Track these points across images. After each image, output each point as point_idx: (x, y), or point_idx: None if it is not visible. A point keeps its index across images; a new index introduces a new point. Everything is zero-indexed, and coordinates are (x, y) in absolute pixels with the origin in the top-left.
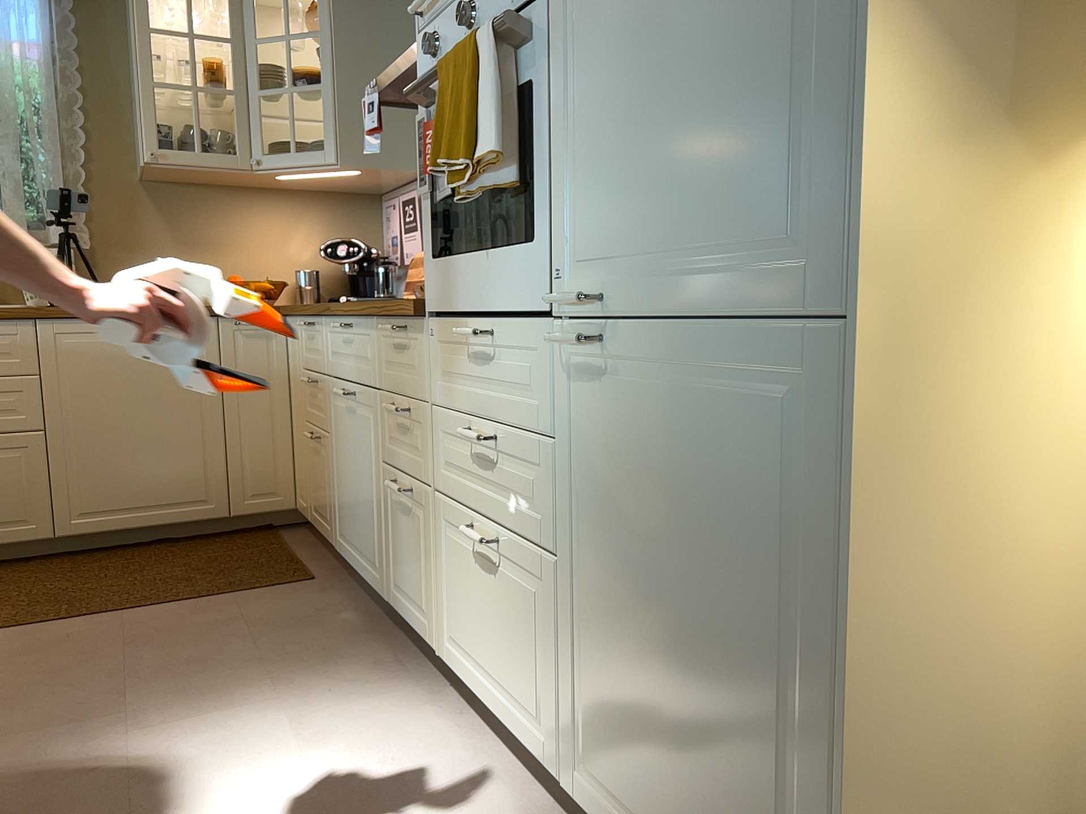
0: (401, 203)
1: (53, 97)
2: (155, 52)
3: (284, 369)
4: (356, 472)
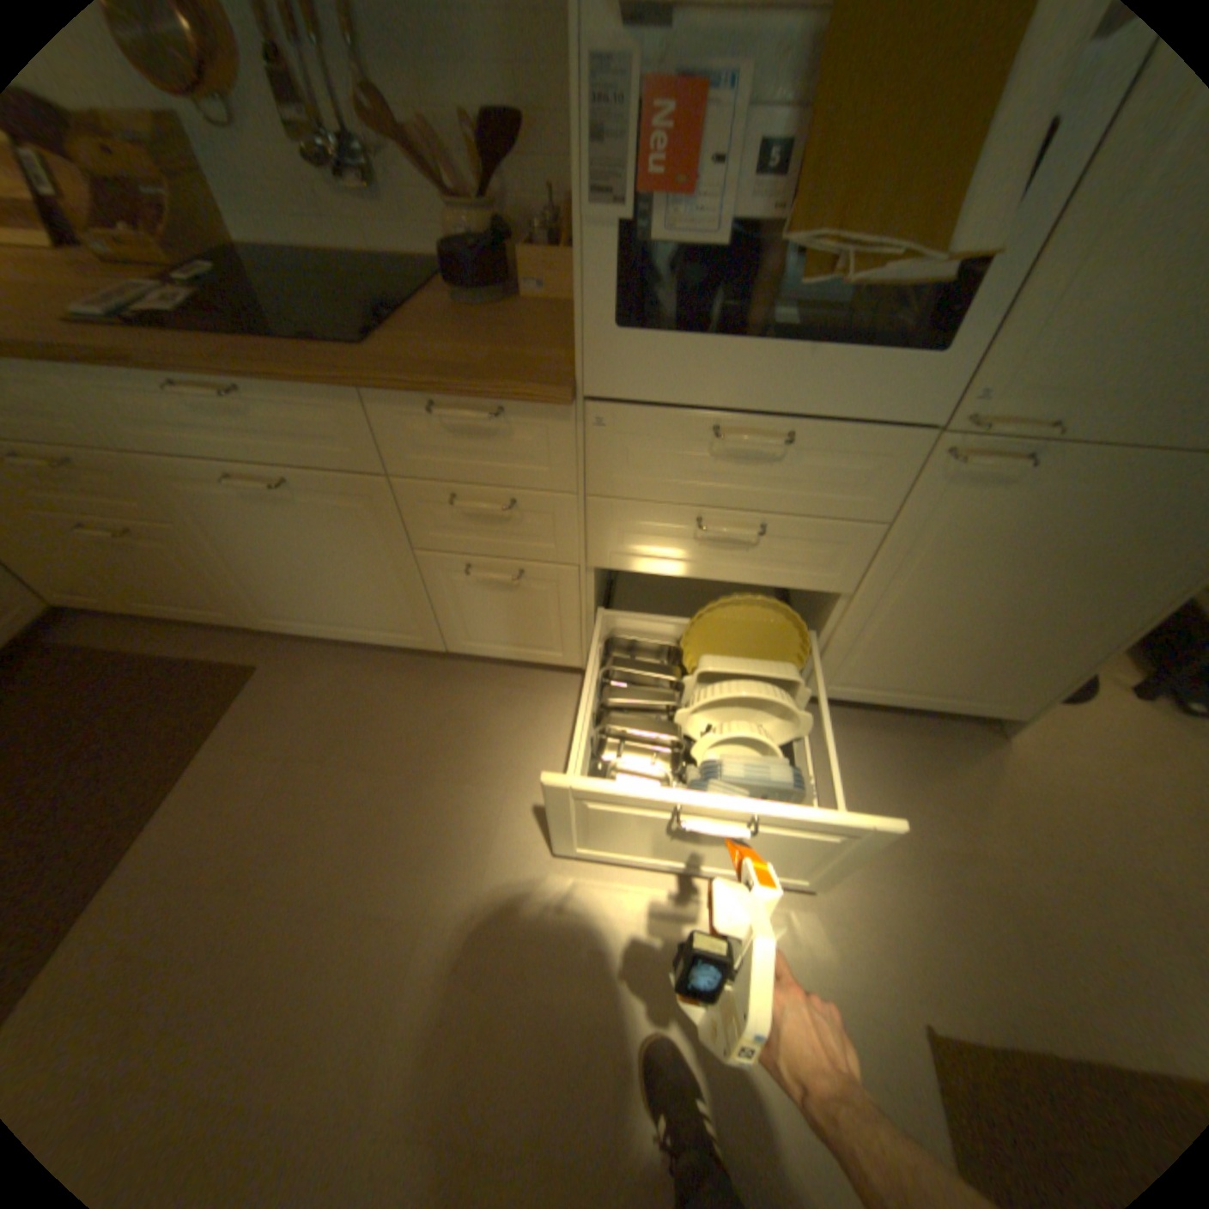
0: None
1: None
2: None
3: None
4: (315, 561)
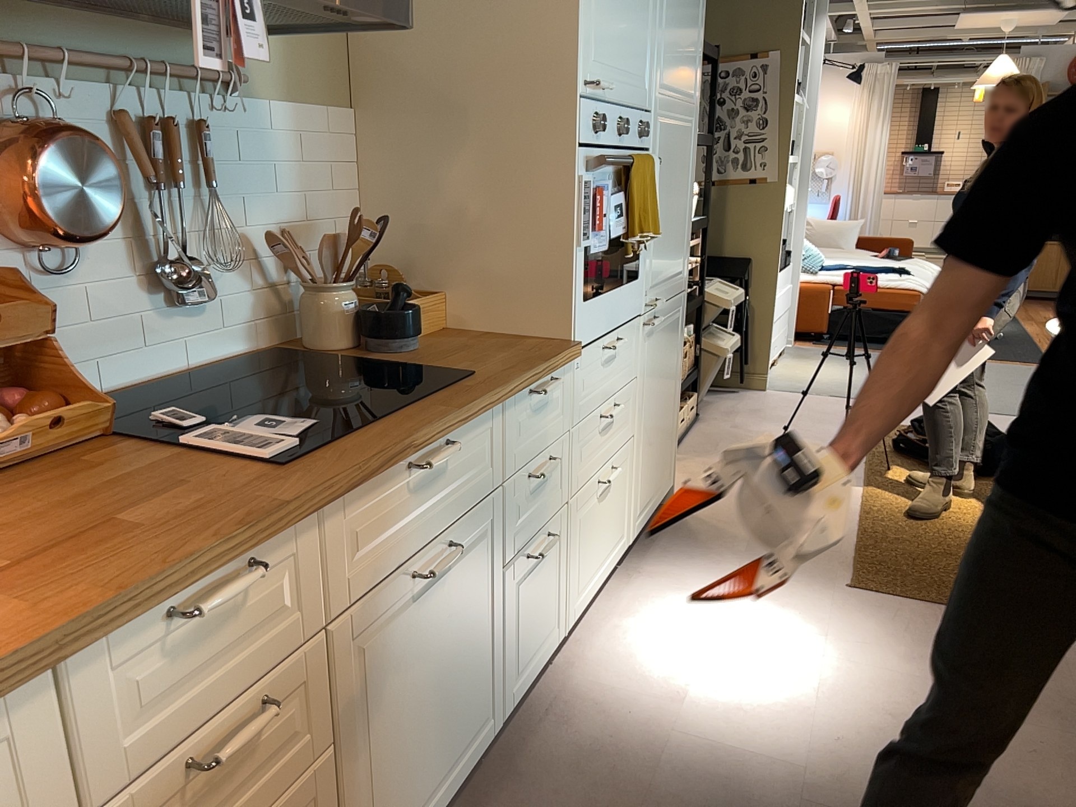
0: None
1: None
2: None
3: None
4: (441, 666)
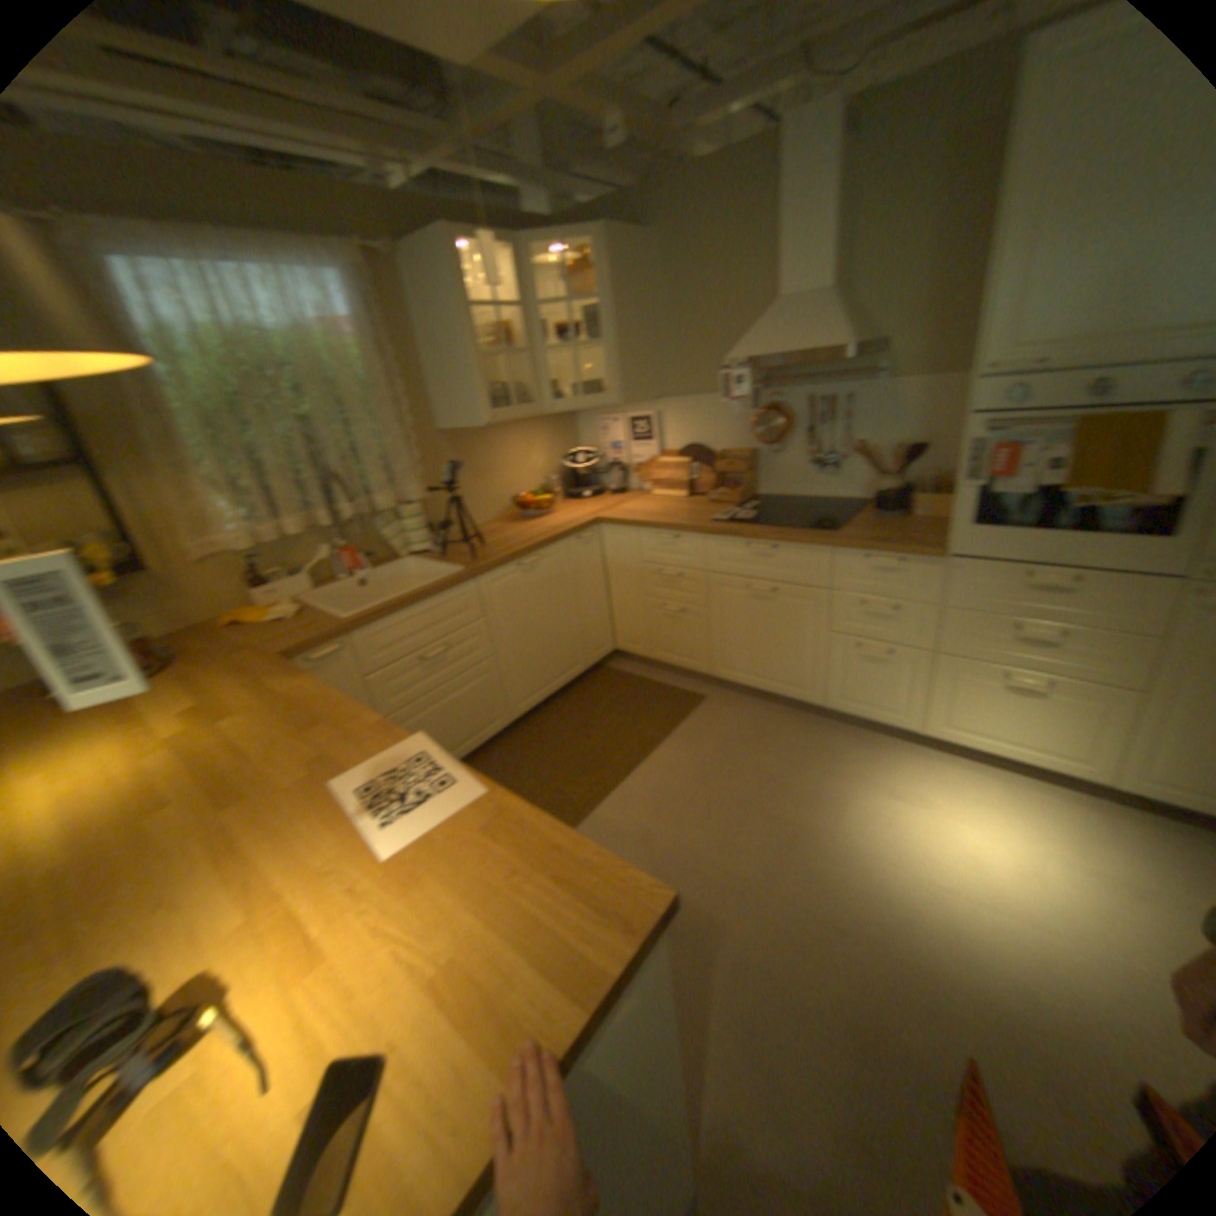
0: (624, 421)
1: (374, 375)
2: (468, 326)
3: (598, 563)
4: (766, 635)
